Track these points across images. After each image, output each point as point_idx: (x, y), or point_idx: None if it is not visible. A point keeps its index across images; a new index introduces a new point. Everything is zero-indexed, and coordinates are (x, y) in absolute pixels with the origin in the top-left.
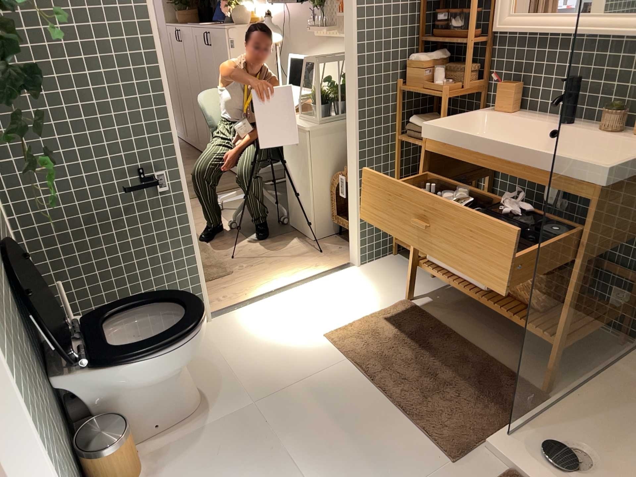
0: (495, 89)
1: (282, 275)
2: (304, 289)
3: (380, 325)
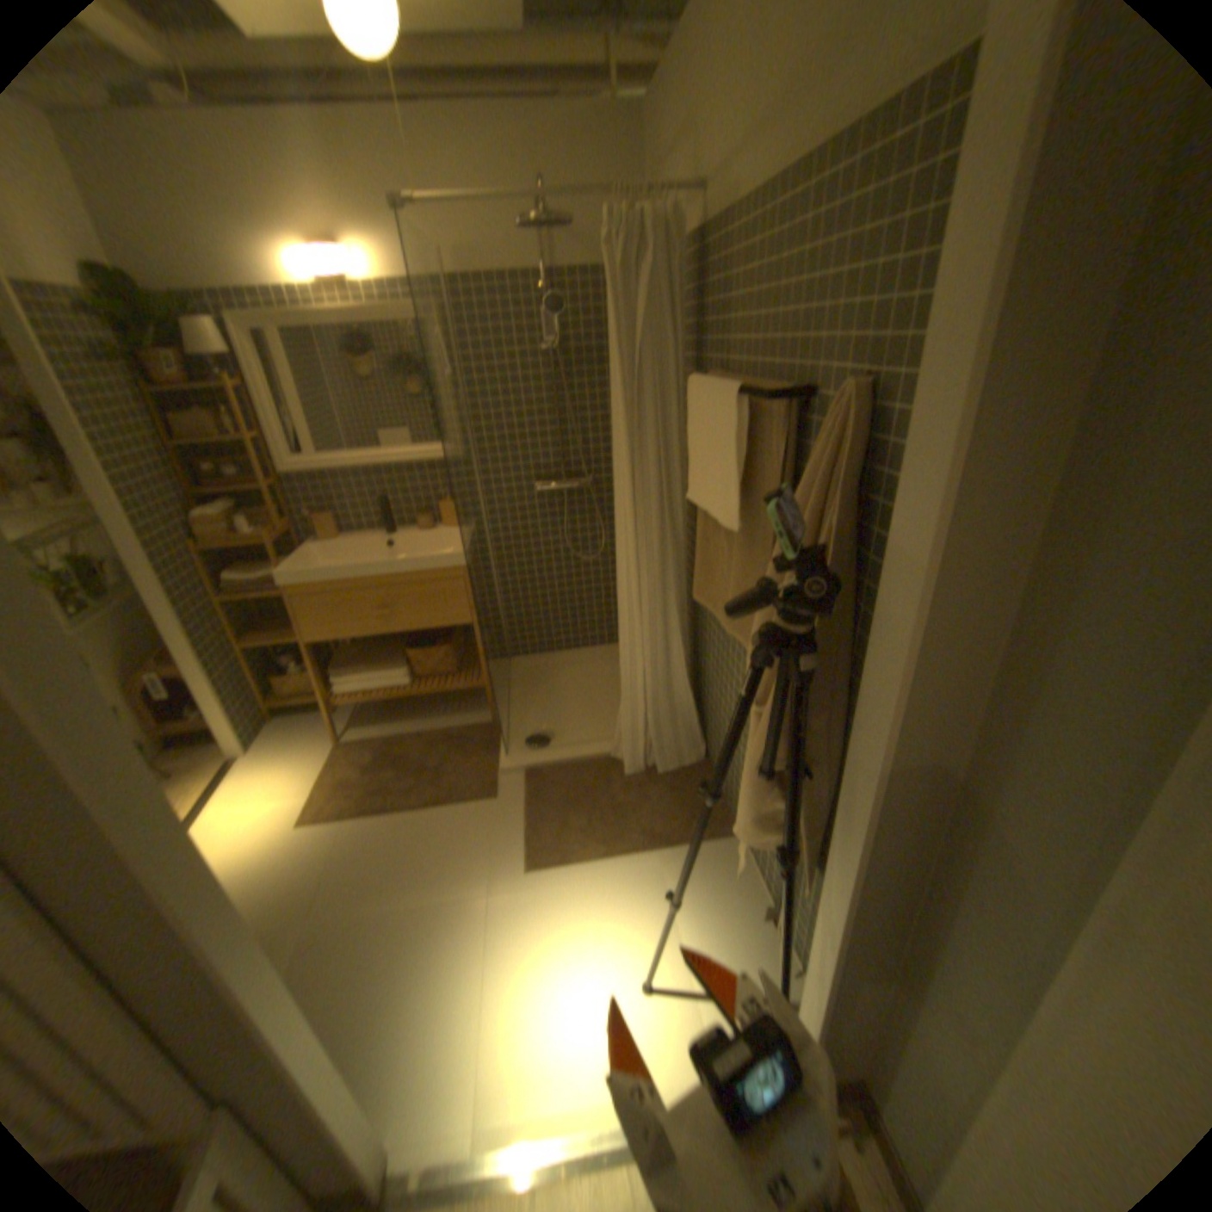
0: (301, 525)
1: None
2: (205, 823)
3: (336, 780)
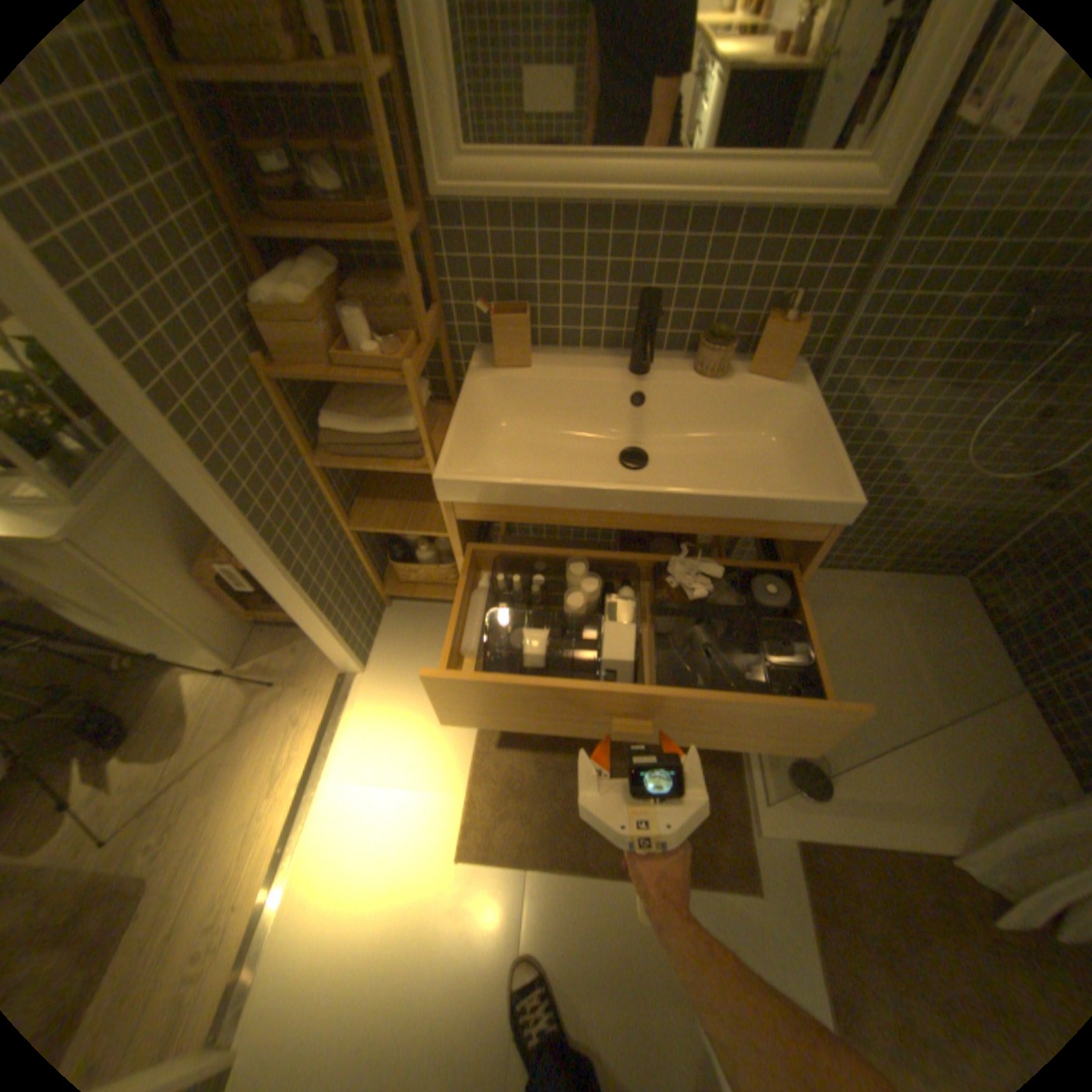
0: (463, 314)
1: (255, 796)
2: (330, 797)
3: (503, 765)
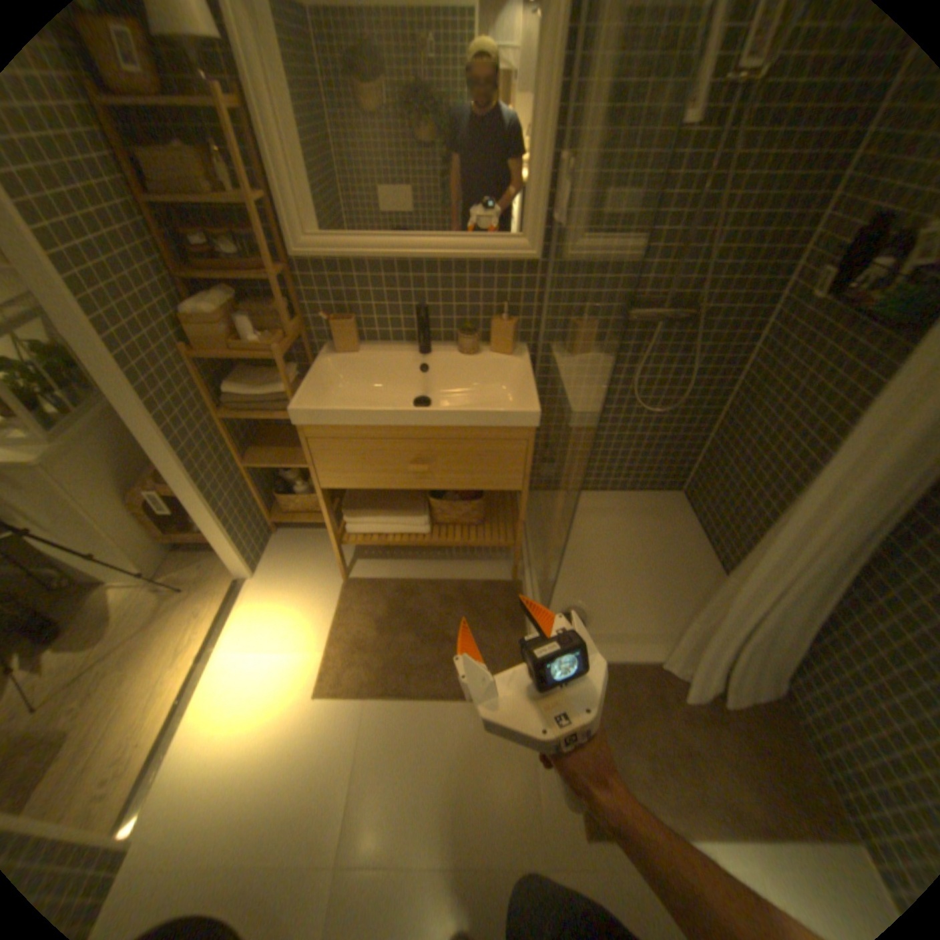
0: (316, 323)
1: (161, 669)
2: (220, 664)
3: (353, 632)
